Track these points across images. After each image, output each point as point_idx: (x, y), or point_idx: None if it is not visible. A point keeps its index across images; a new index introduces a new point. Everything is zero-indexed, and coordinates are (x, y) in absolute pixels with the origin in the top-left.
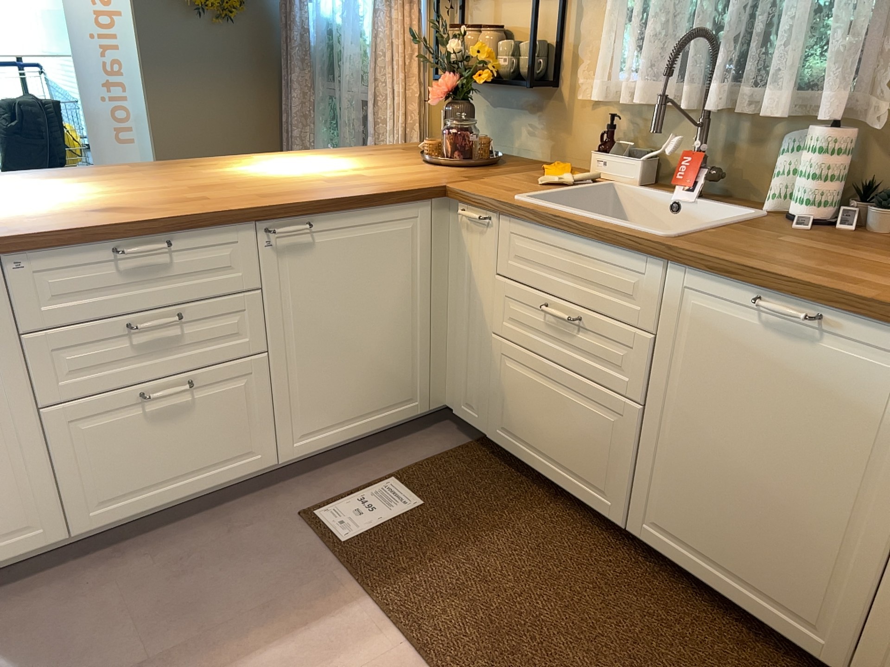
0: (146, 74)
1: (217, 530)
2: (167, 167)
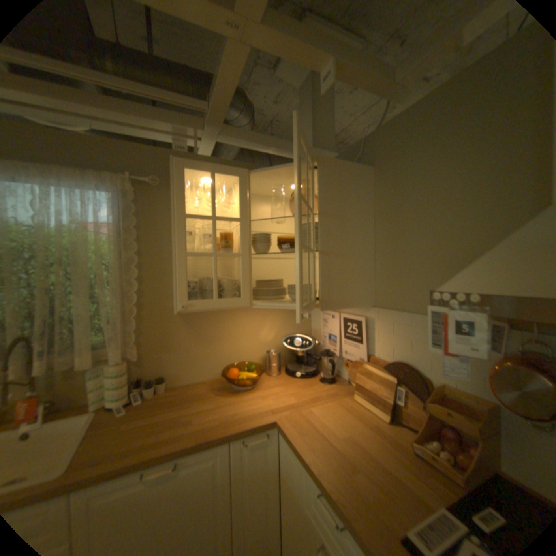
0: None
1: None
2: None
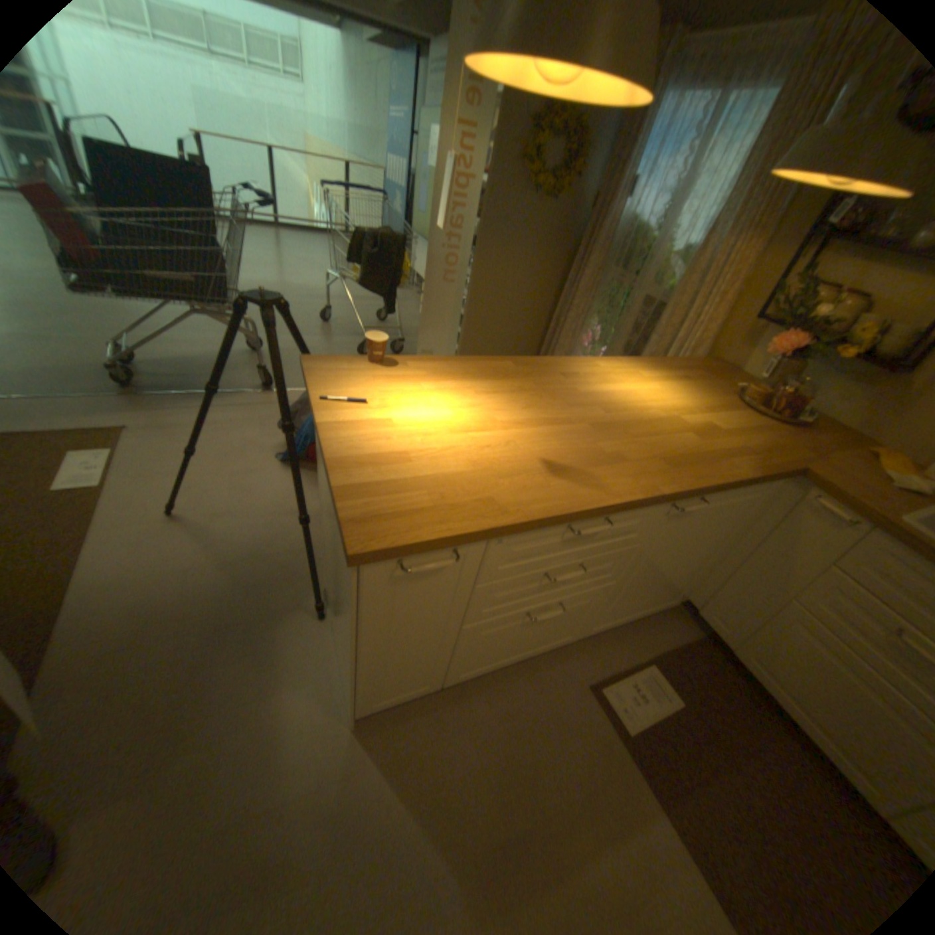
0: (481, 233)
1: (534, 690)
2: (542, 370)
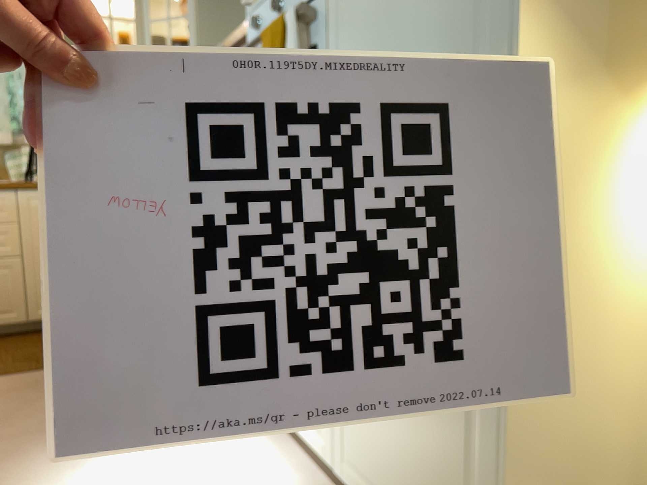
0: None
1: None
2: None
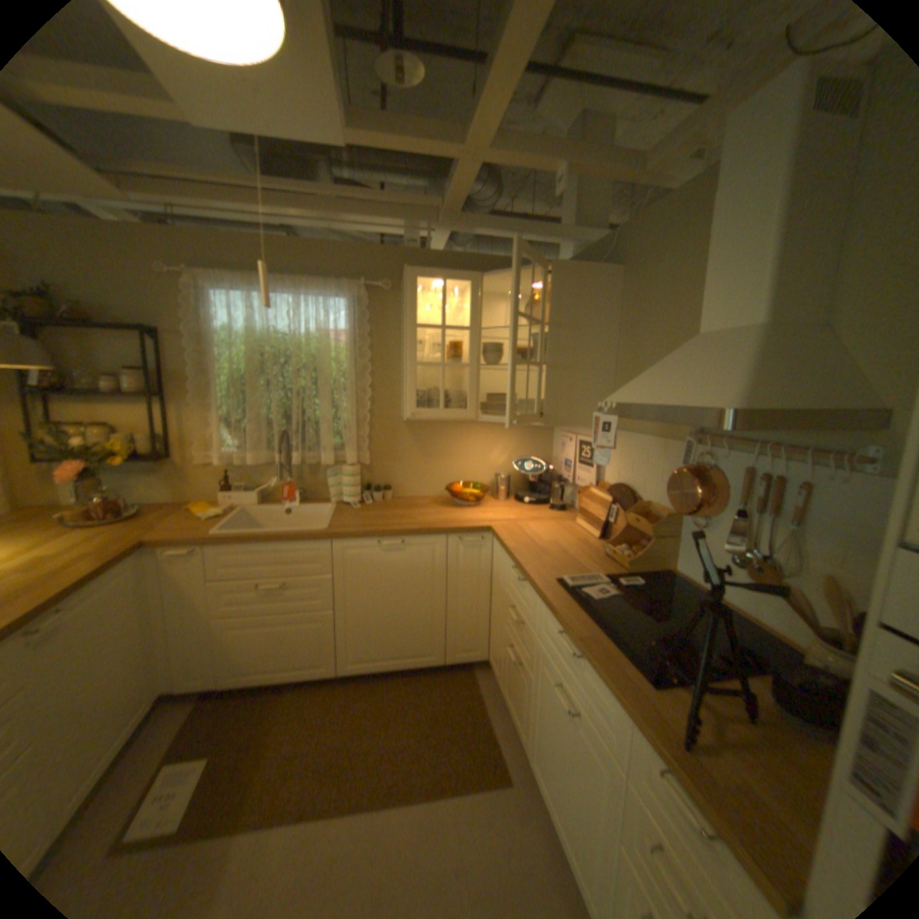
0: None
1: None
2: None
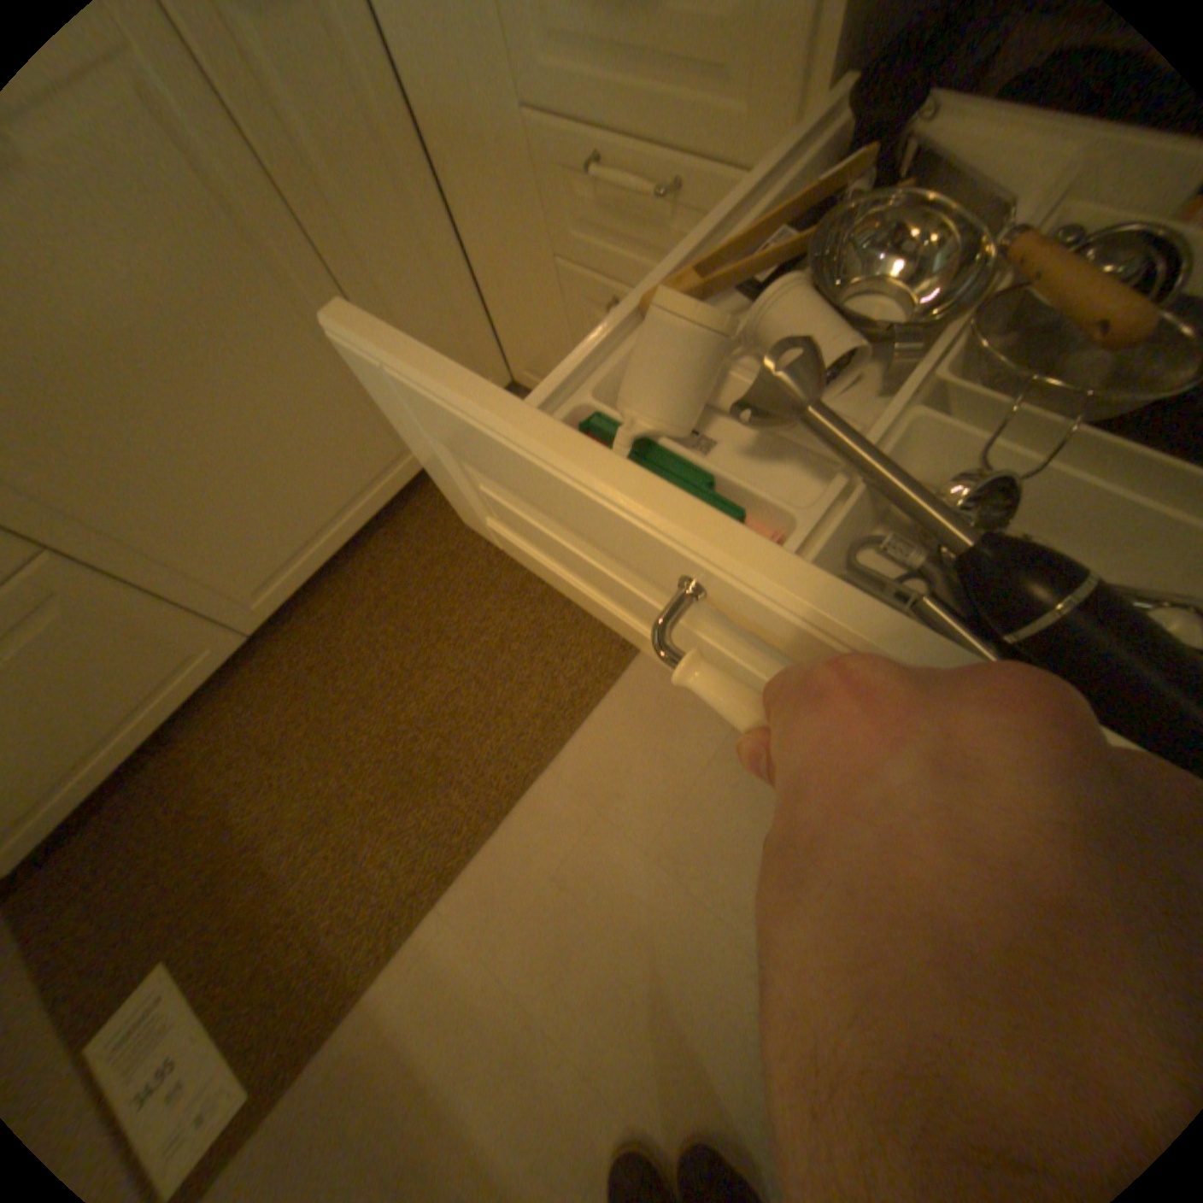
0: None
1: None
2: None
